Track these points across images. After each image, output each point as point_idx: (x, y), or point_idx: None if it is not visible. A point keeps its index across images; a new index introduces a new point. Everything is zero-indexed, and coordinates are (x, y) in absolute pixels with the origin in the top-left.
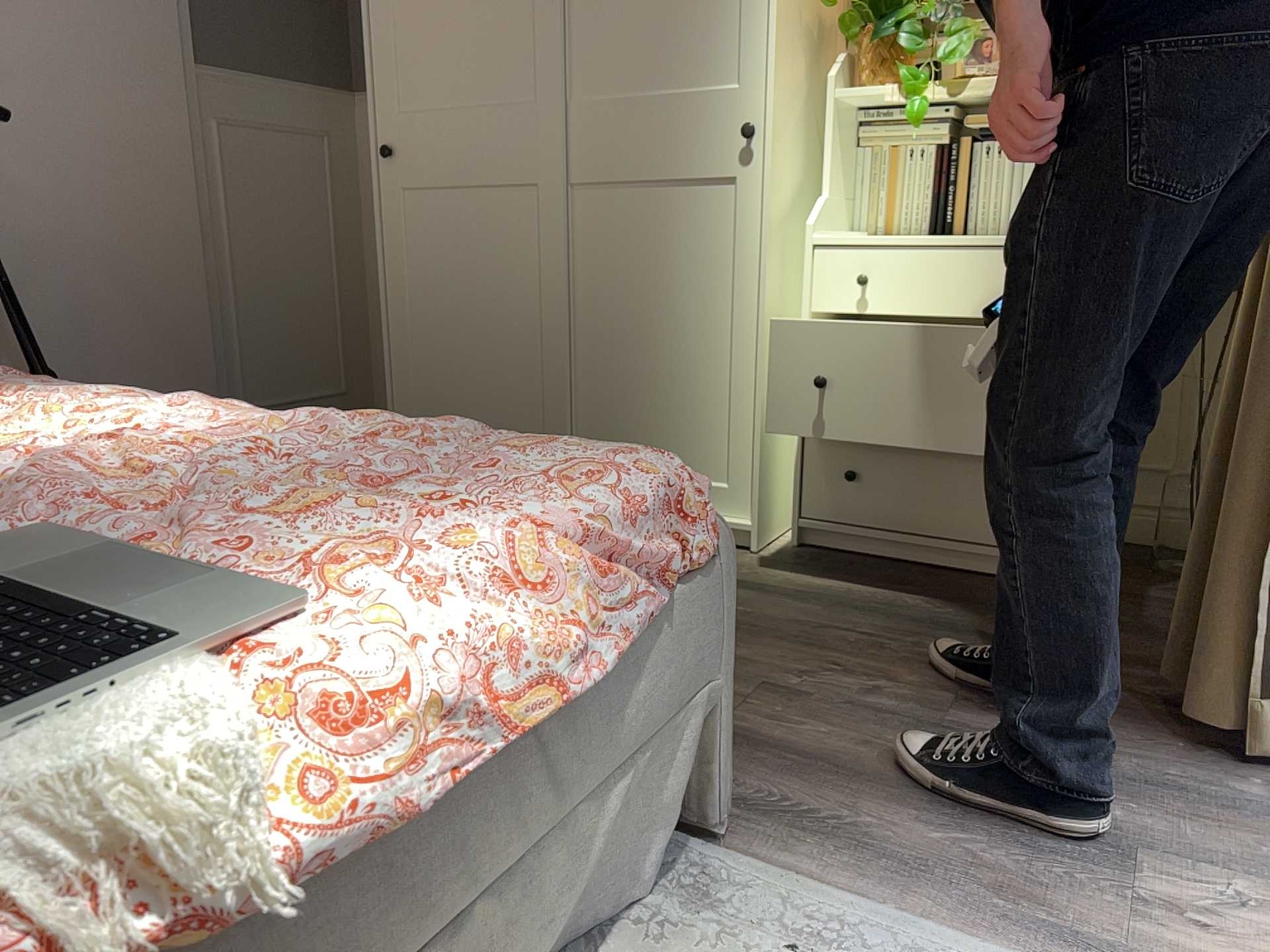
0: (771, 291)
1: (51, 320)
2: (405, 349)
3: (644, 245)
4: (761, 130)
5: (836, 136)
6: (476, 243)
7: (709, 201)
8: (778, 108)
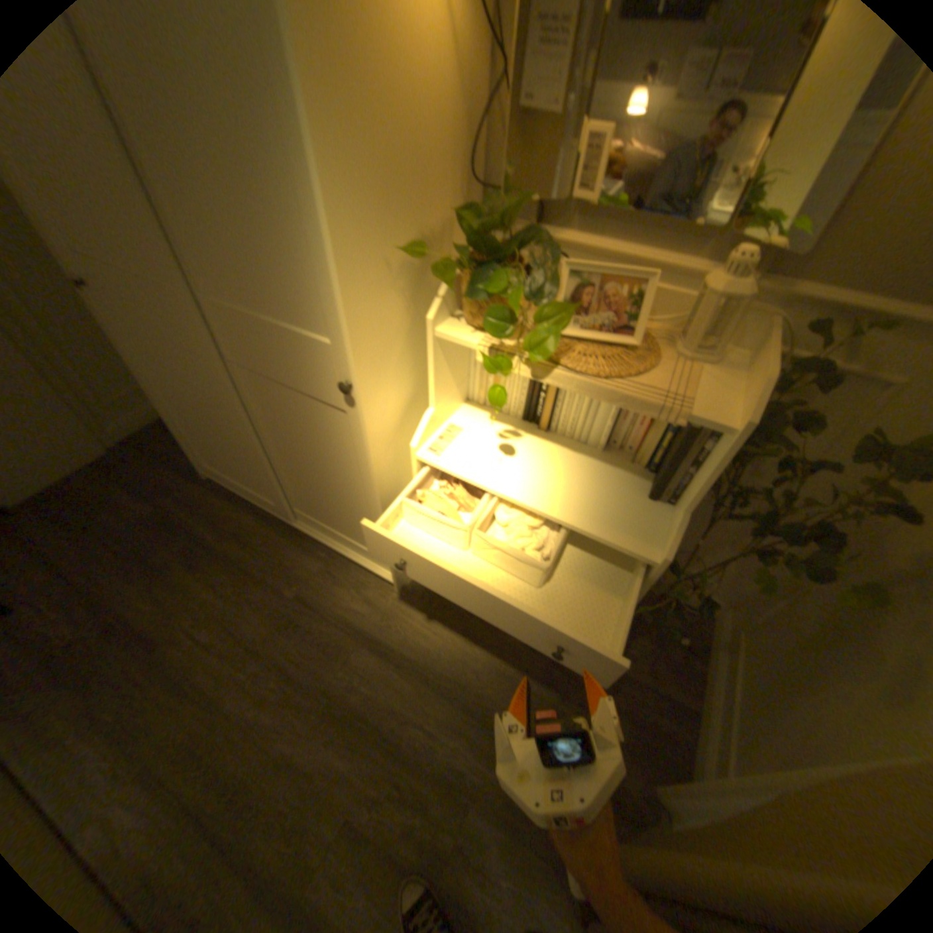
0: (385, 489)
1: None
2: (168, 416)
3: (292, 421)
4: (356, 386)
5: (440, 360)
6: (177, 374)
7: (329, 415)
8: (367, 375)
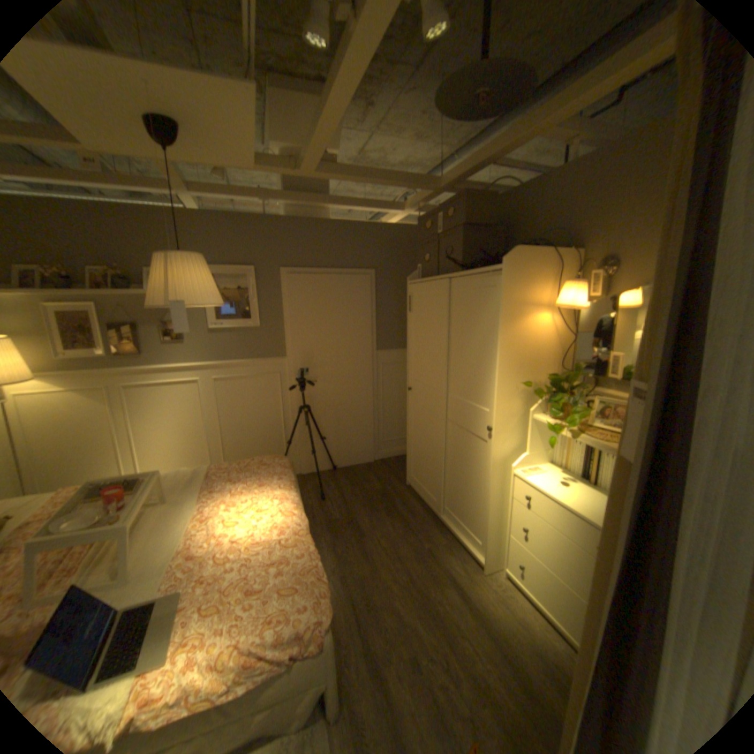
0: (495, 486)
1: (329, 421)
2: (410, 446)
3: (464, 448)
4: (494, 429)
5: (535, 430)
6: (426, 424)
7: (480, 444)
8: (500, 424)
